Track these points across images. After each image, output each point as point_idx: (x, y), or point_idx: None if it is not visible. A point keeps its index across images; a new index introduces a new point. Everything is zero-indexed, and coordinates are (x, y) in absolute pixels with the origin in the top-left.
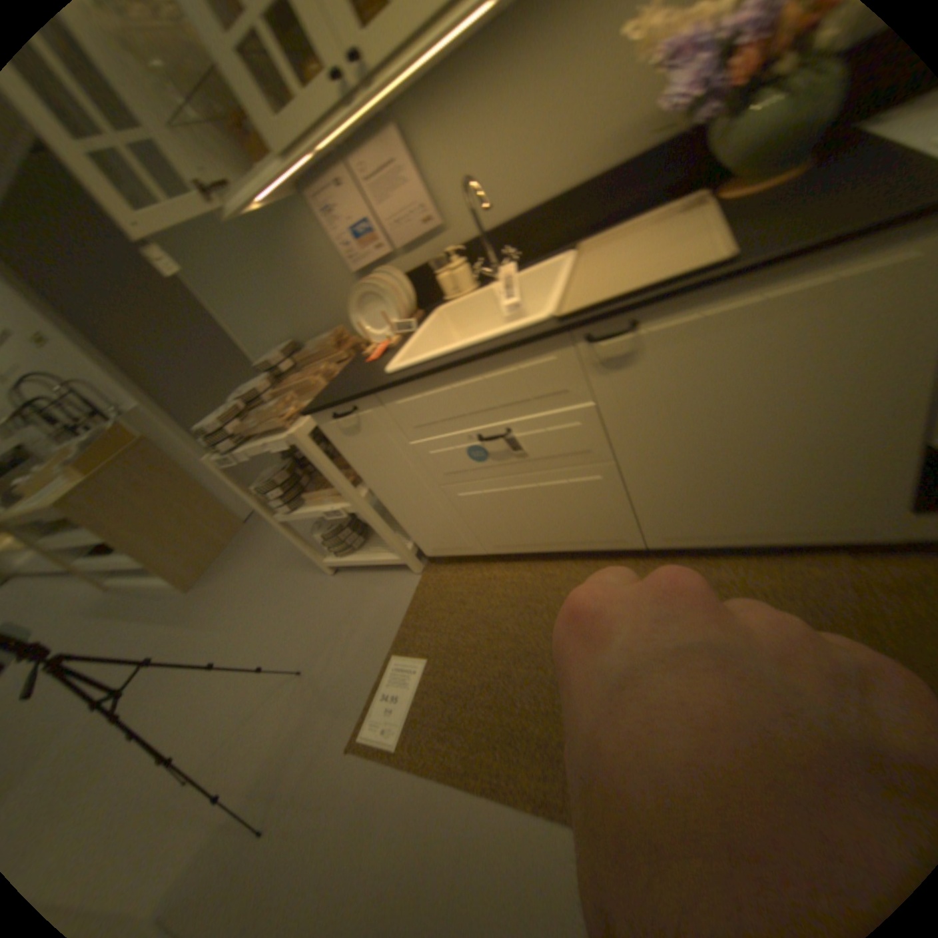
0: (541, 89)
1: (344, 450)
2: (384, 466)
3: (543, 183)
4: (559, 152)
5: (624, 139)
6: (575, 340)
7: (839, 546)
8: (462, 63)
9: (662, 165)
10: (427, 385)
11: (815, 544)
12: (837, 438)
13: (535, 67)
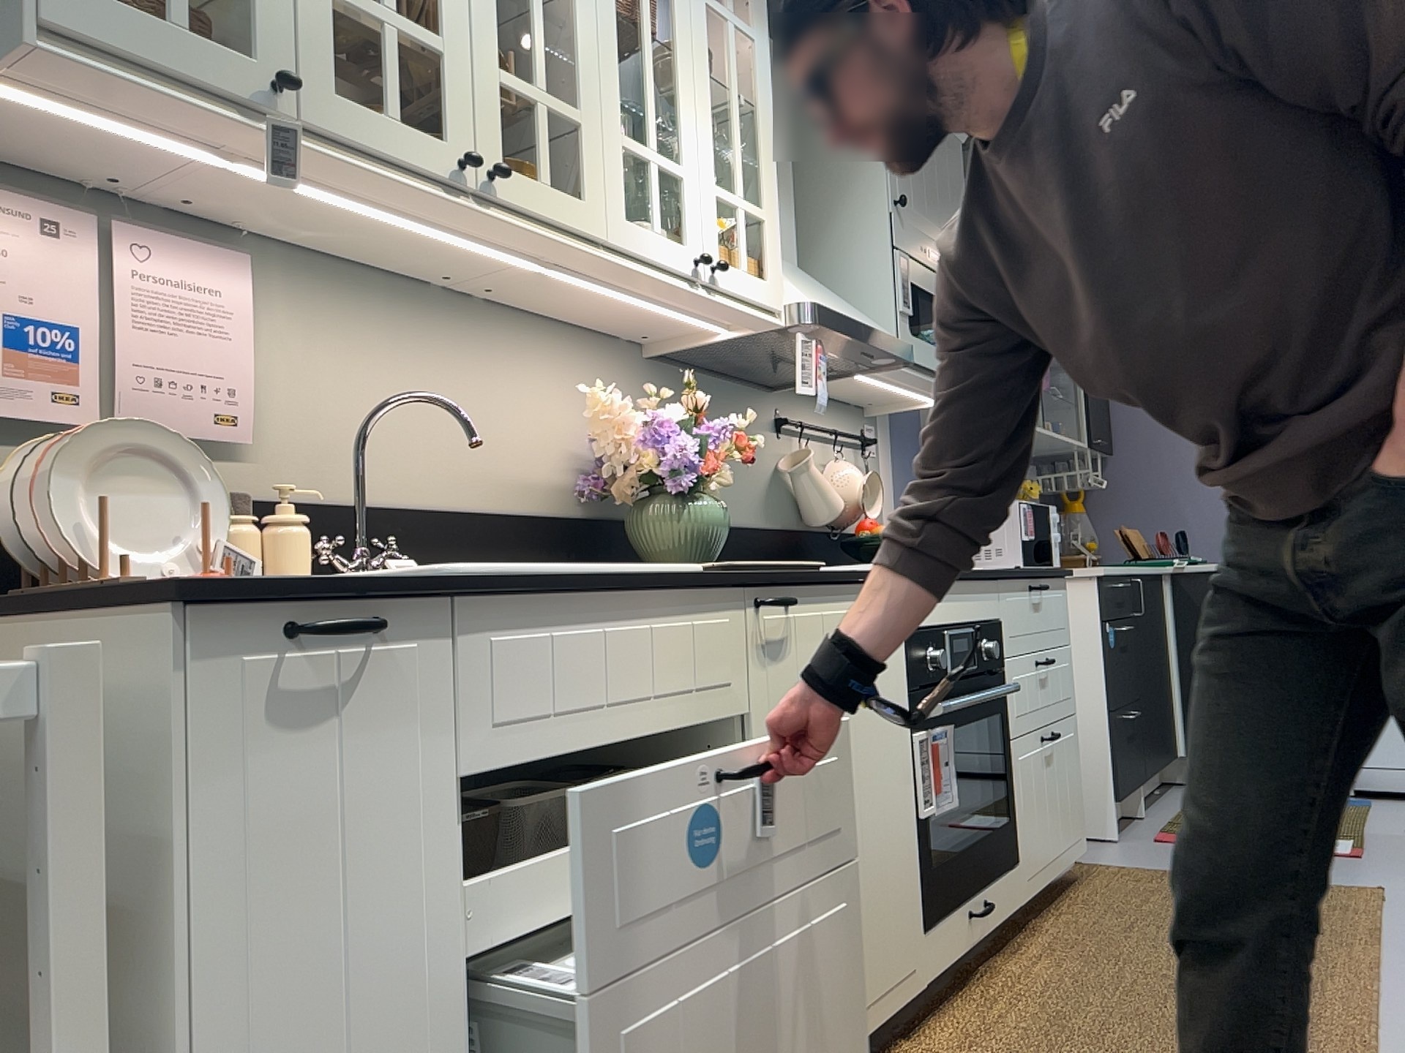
0: (446, 378)
1: (174, 807)
2: (309, 892)
3: (420, 480)
4: (448, 456)
5: (514, 488)
6: (745, 600)
7: (896, 1023)
8: (365, 280)
9: (547, 538)
10: (558, 610)
11: (890, 1017)
12: (887, 805)
13: (445, 352)
